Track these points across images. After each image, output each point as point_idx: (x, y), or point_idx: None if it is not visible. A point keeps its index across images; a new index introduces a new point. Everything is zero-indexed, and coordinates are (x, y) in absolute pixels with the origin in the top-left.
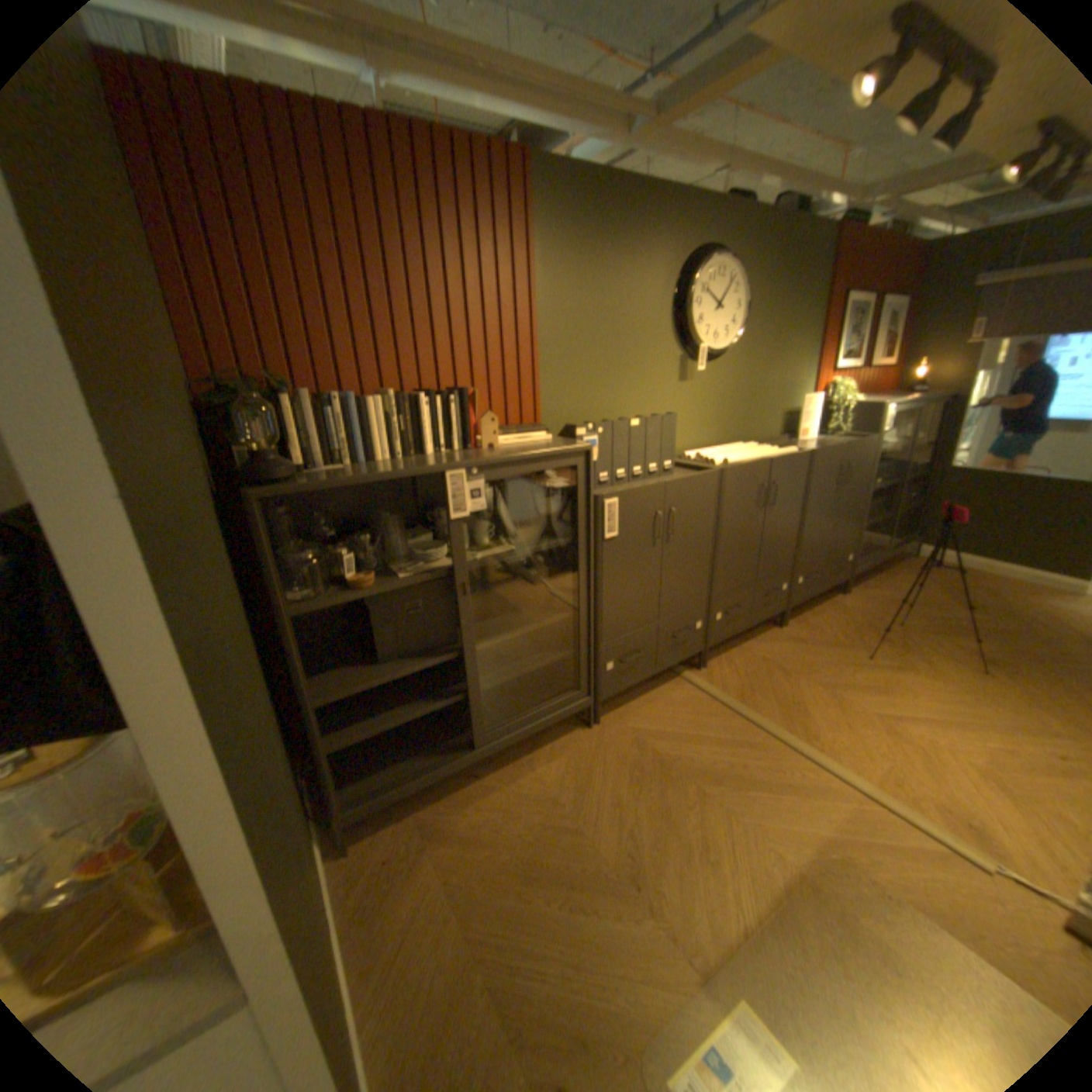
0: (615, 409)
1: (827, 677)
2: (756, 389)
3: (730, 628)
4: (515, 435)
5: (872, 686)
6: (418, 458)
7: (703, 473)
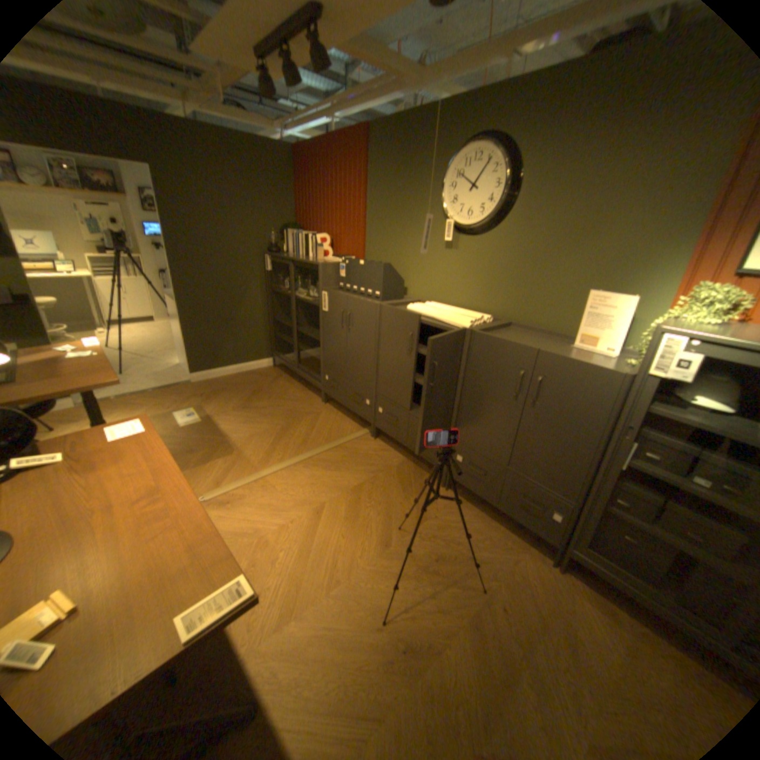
0: (400, 259)
1: (372, 493)
2: (536, 269)
3: (390, 428)
4: (334, 258)
5: (362, 515)
6: (305, 257)
7: (369, 301)
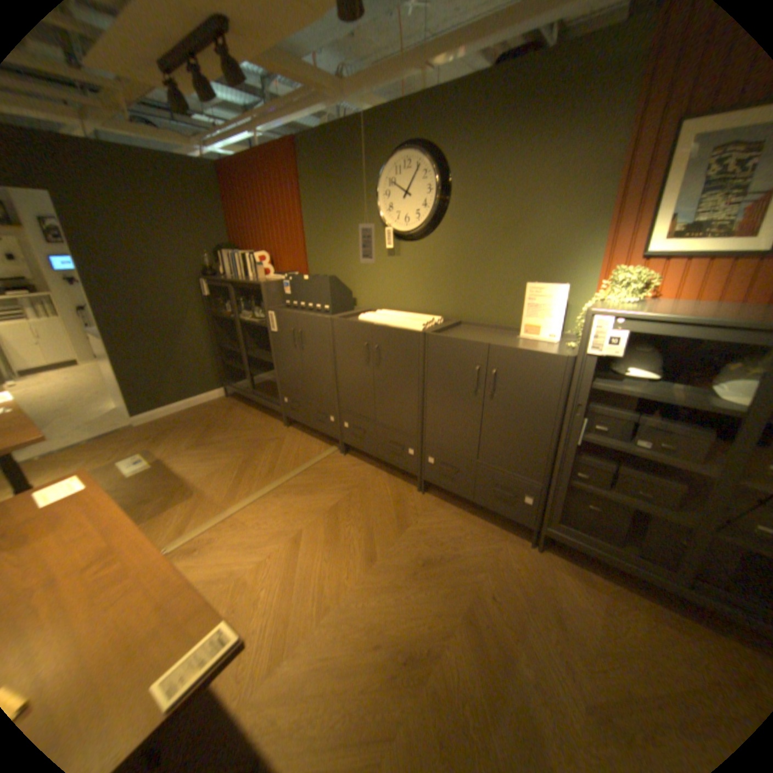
0: (344, 270)
1: (348, 511)
2: (475, 268)
3: (357, 441)
4: (275, 275)
5: (340, 535)
6: (243, 277)
7: (318, 316)
